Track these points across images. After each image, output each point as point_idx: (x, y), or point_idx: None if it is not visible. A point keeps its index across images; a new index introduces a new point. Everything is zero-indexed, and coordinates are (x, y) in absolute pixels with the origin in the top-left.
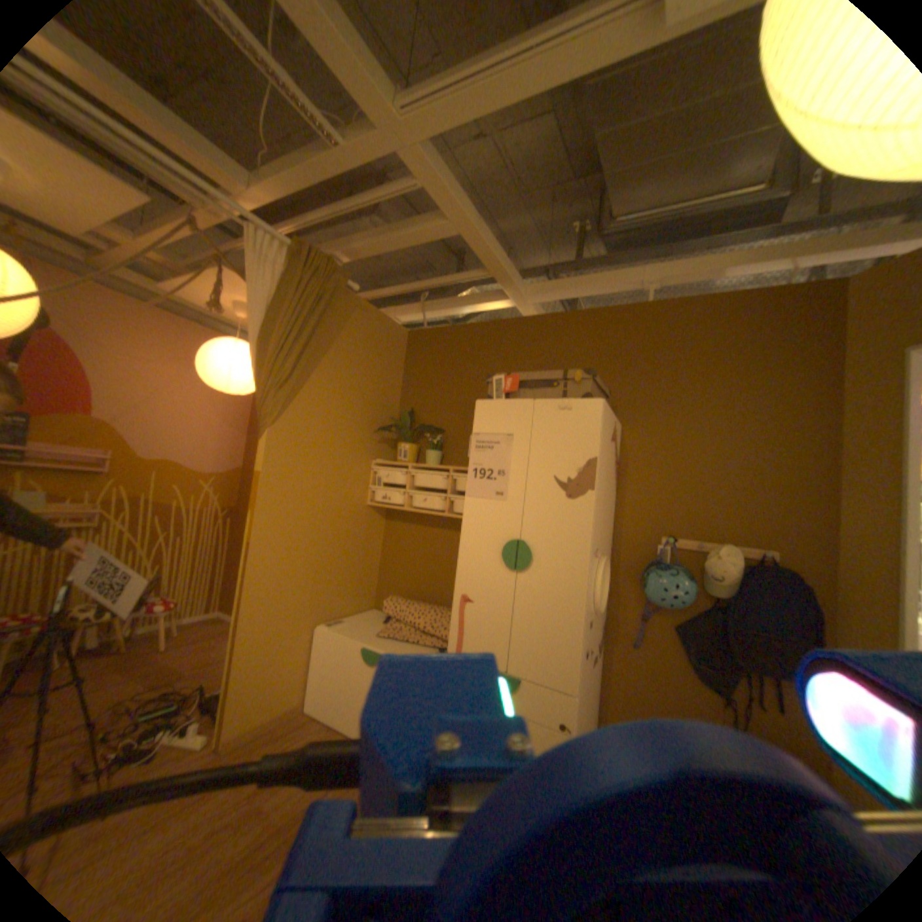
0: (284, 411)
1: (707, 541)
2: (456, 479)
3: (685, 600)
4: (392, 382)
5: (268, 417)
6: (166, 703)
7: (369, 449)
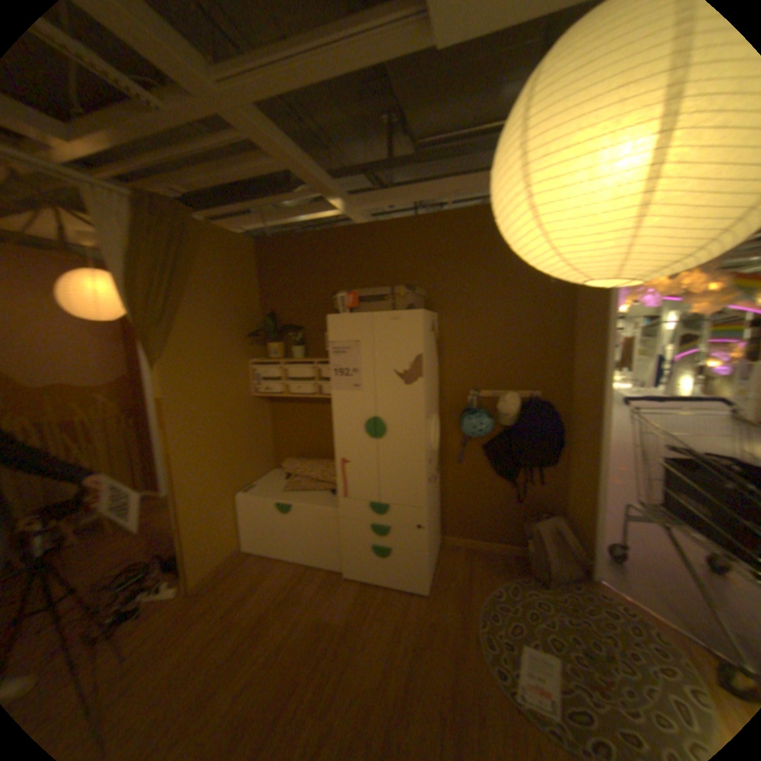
0: (164, 345)
1: (497, 390)
2: (320, 370)
3: (486, 431)
4: (249, 292)
5: (152, 354)
6: (131, 574)
7: (243, 353)
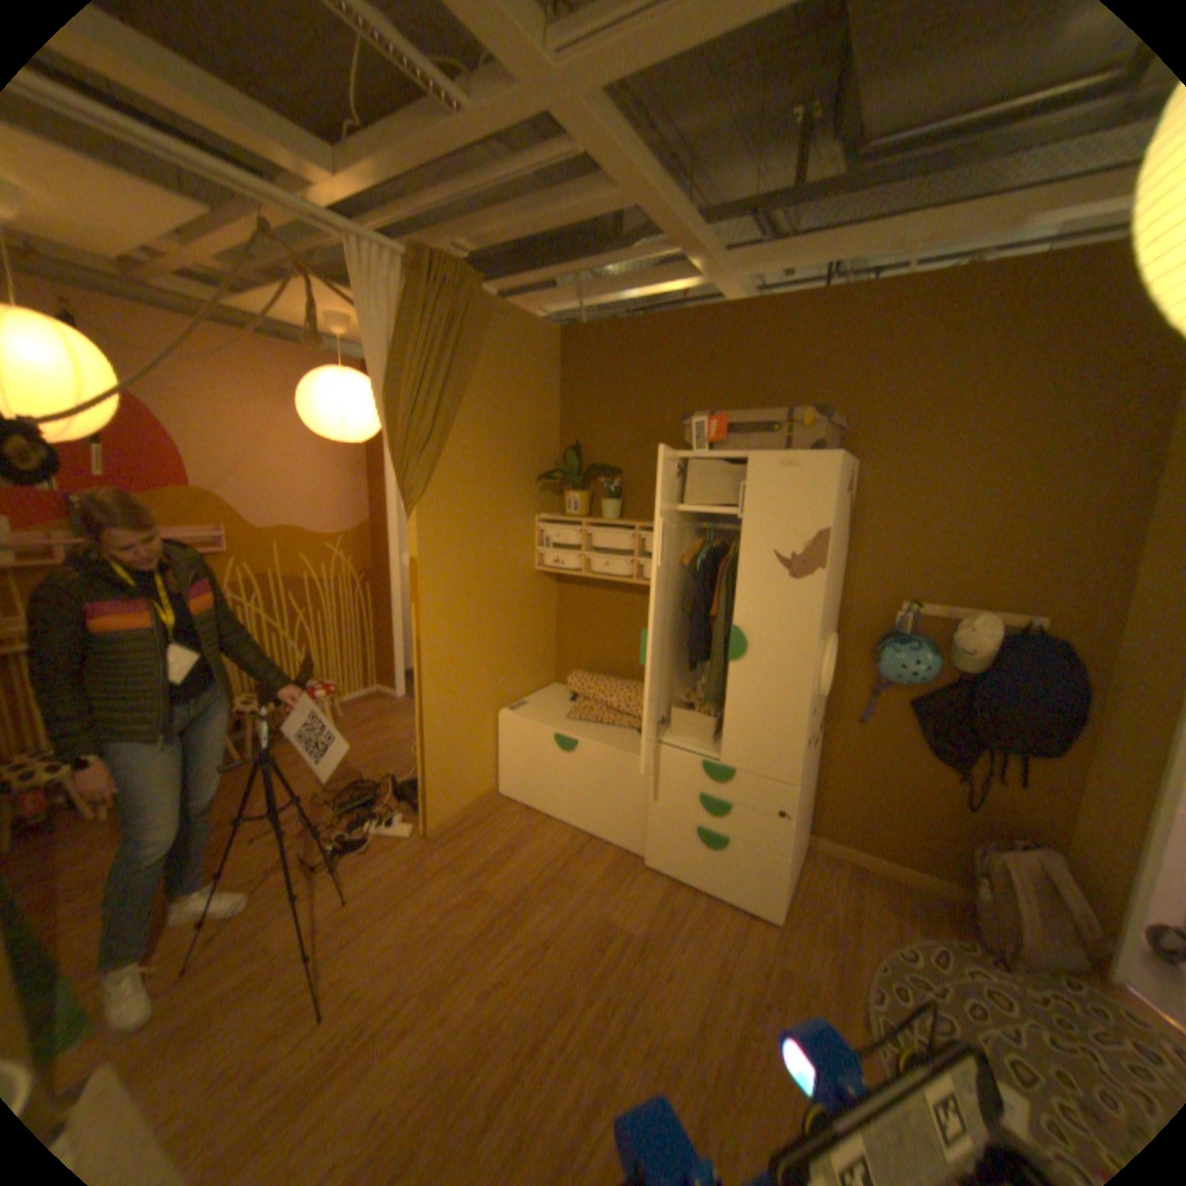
0: (431, 482)
1: (959, 607)
2: (644, 540)
3: (926, 676)
4: (547, 410)
5: (415, 494)
6: (361, 792)
7: (531, 504)
